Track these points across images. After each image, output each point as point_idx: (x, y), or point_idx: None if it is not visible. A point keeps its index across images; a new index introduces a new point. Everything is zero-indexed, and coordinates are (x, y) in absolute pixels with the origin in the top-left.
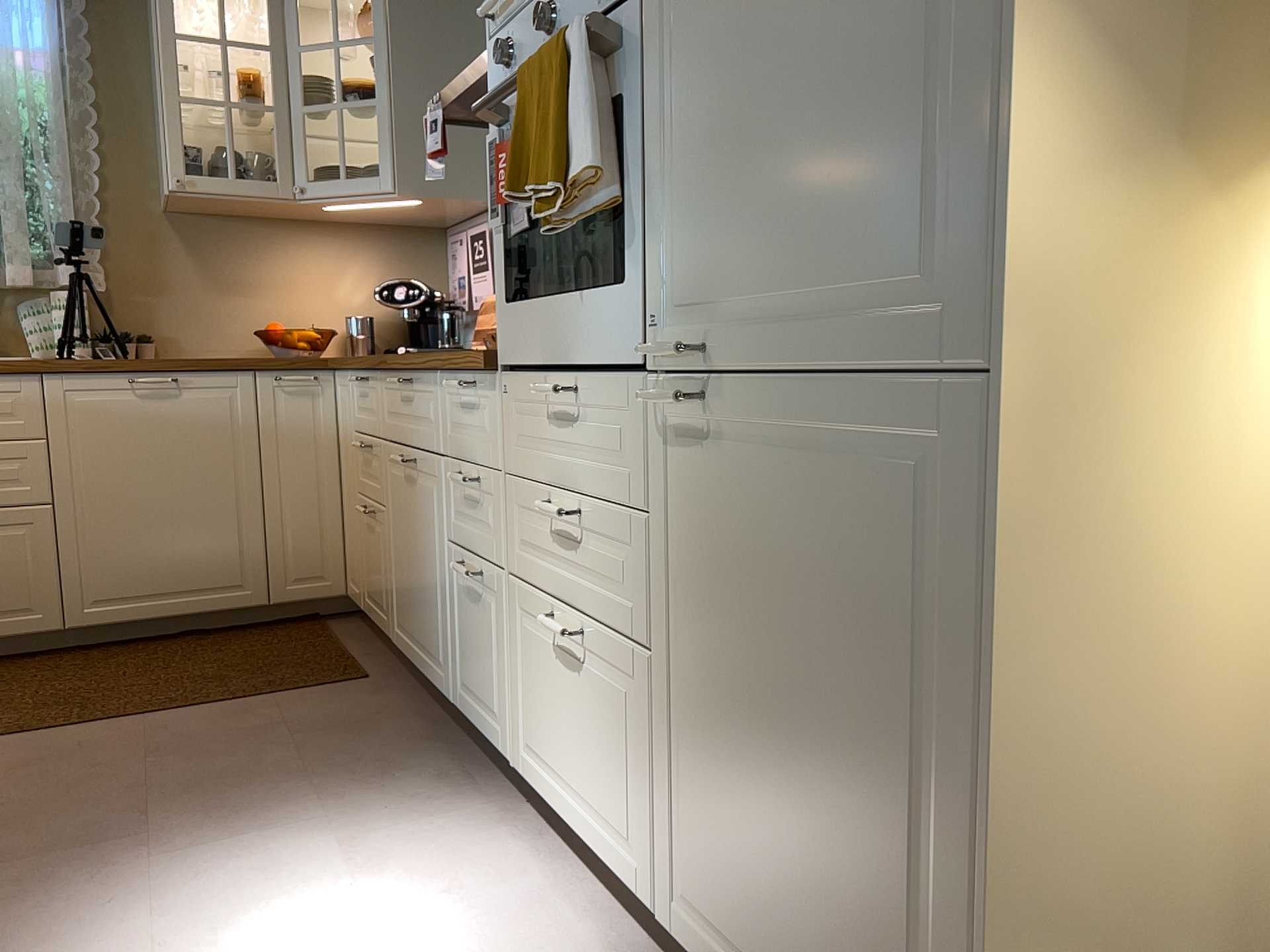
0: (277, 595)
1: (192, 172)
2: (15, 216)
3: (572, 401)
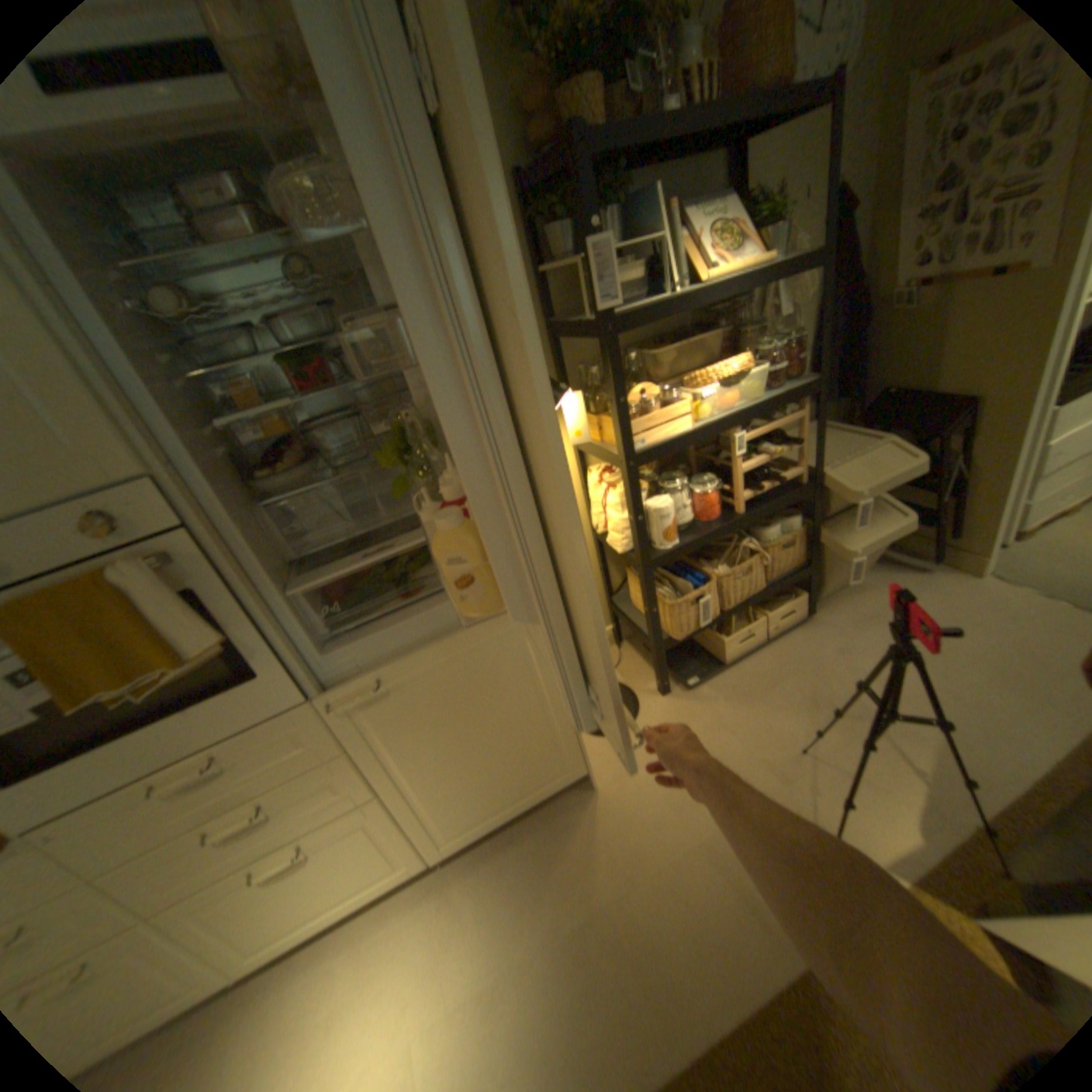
0: None
1: None
2: None
3: (211, 768)
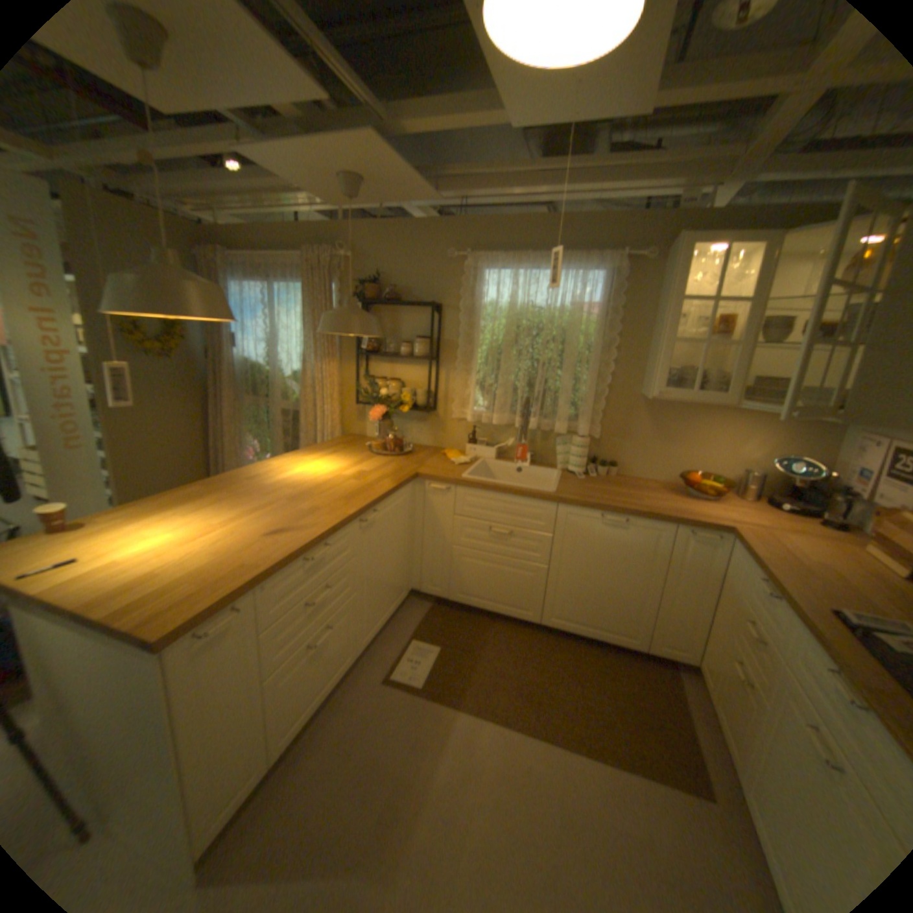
0: (654, 652)
1: (669, 384)
2: (564, 397)
3: None
